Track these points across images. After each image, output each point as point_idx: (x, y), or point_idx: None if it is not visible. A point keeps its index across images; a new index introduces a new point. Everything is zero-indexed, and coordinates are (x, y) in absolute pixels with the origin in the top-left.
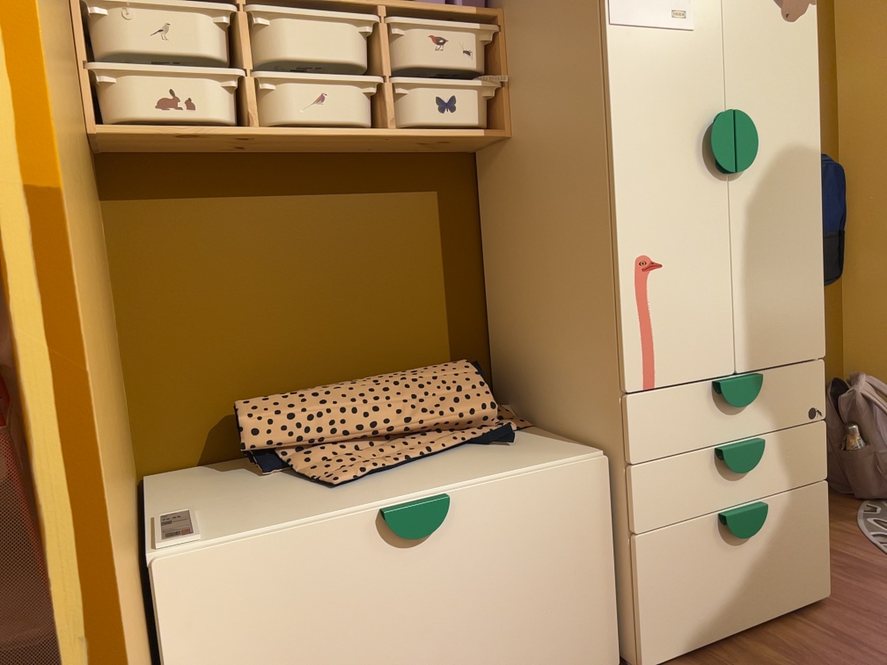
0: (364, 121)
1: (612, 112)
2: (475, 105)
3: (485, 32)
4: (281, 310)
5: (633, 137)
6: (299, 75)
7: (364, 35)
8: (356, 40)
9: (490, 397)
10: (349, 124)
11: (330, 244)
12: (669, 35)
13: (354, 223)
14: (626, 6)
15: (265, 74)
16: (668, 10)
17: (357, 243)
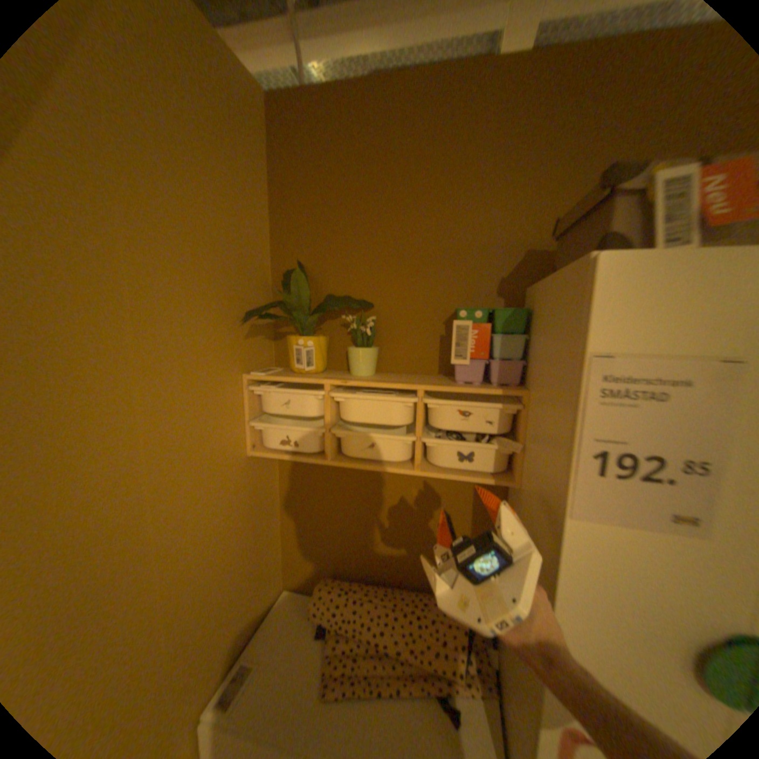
0: (400, 461)
1: (560, 594)
2: (490, 461)
3: (508, 410)
4: (358, 531)
5: (583, 624)
6: (355, 435)
7: (407, 406)
8: (400, 410)
9: (462, 666)
10: (387, 464)
11: (392, 503)
12: (665, 538)
13: (410, 494)
14: (600, 503)
15: (335, 432)
16: (670, 512)
17: (409, 505)
